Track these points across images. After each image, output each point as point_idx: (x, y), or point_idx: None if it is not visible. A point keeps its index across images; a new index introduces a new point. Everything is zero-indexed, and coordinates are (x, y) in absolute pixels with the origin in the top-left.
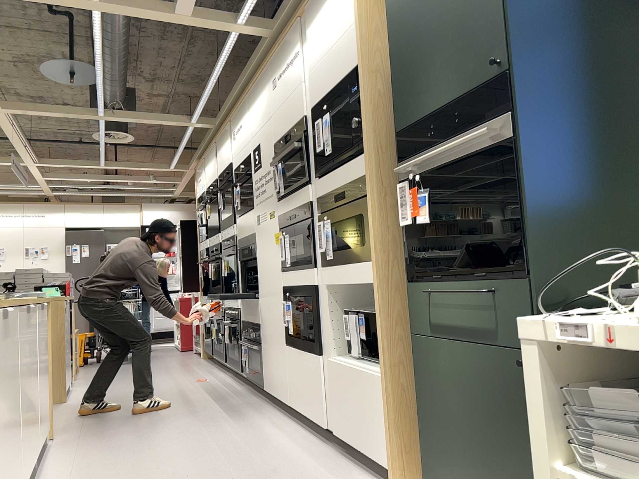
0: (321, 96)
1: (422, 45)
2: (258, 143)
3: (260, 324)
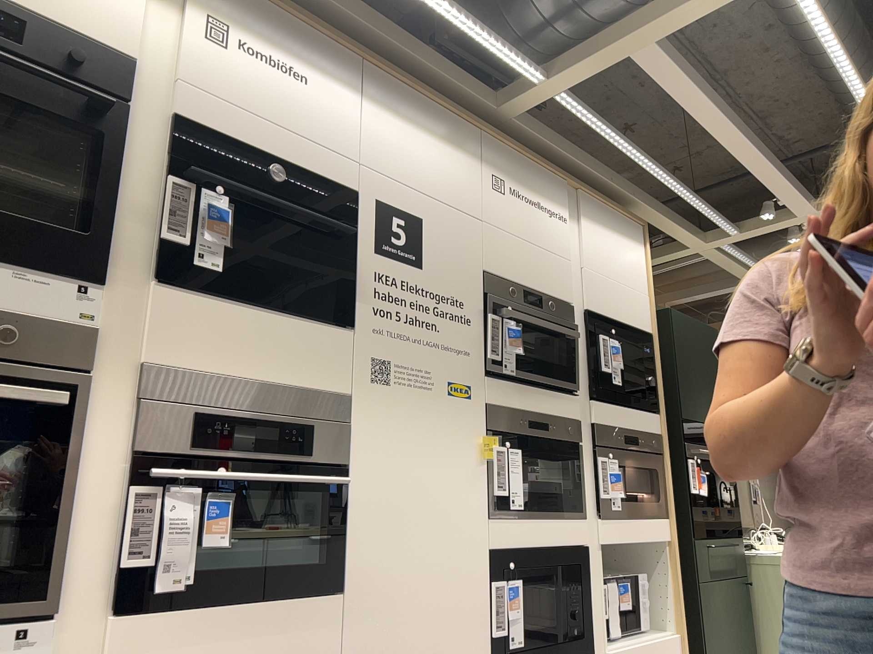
0: (603, 311)
1: (692, 372)
2: (413, 209)
3: None
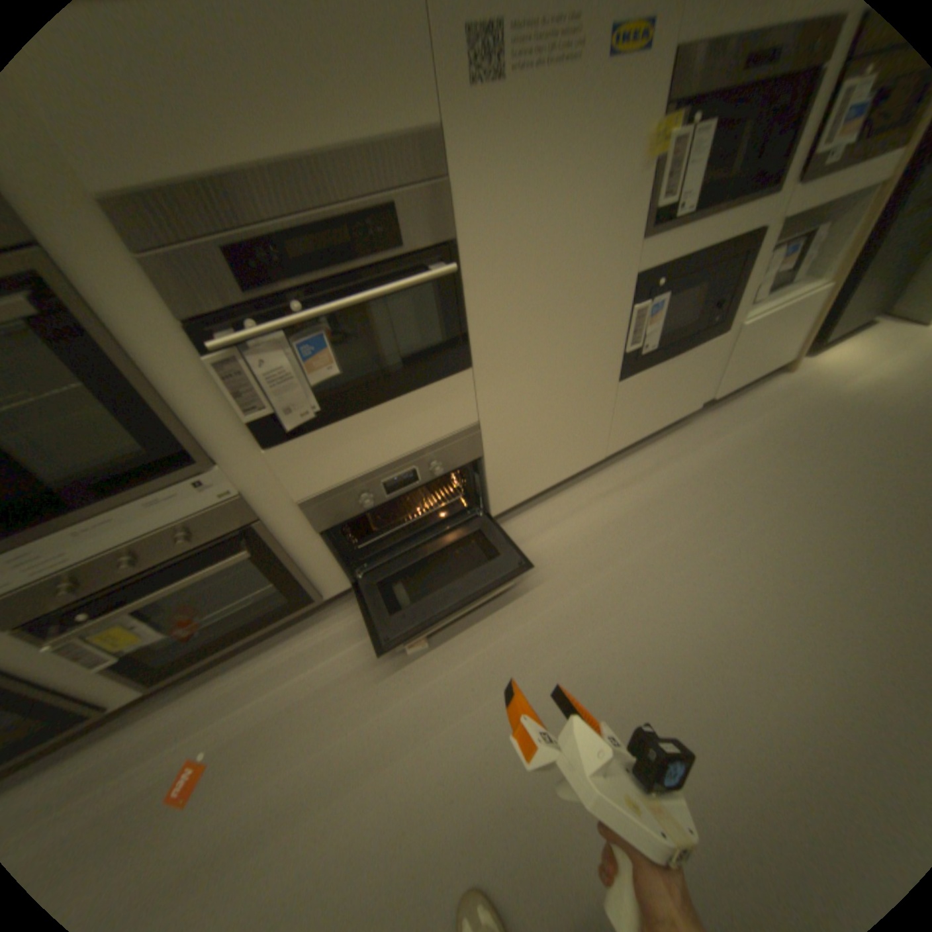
0: None
1: None
2: None
3: (481, 419)
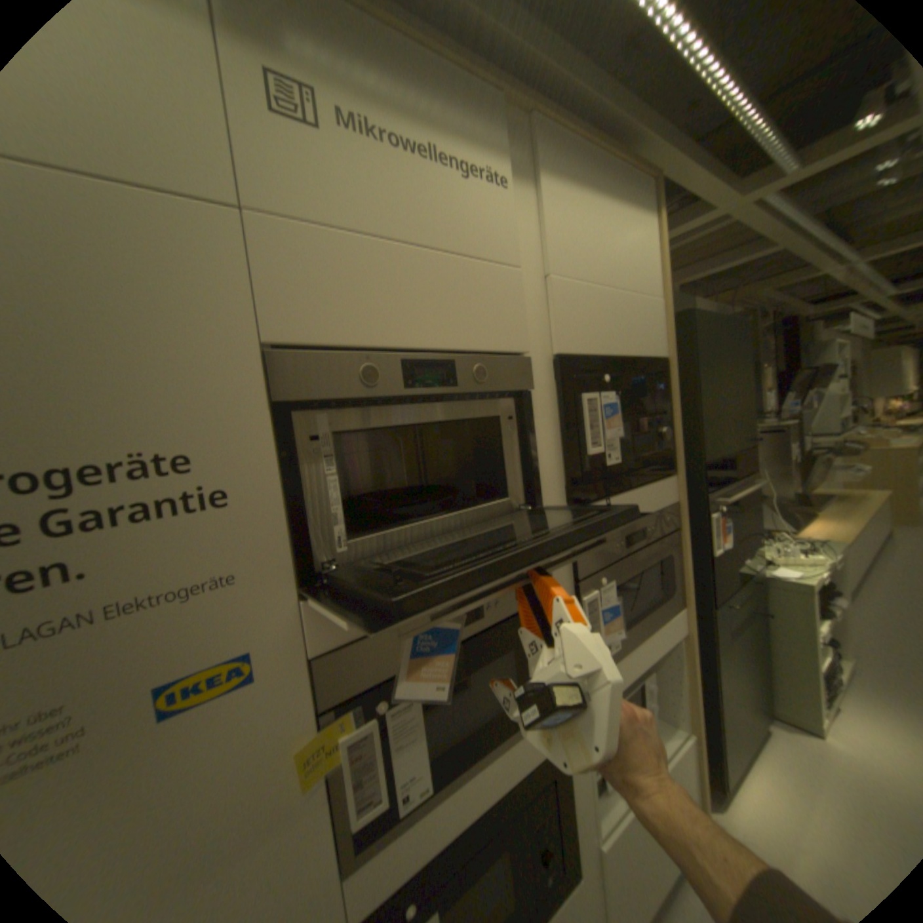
0: (588, 350)
1: (721, 393)
2: None
3: None
